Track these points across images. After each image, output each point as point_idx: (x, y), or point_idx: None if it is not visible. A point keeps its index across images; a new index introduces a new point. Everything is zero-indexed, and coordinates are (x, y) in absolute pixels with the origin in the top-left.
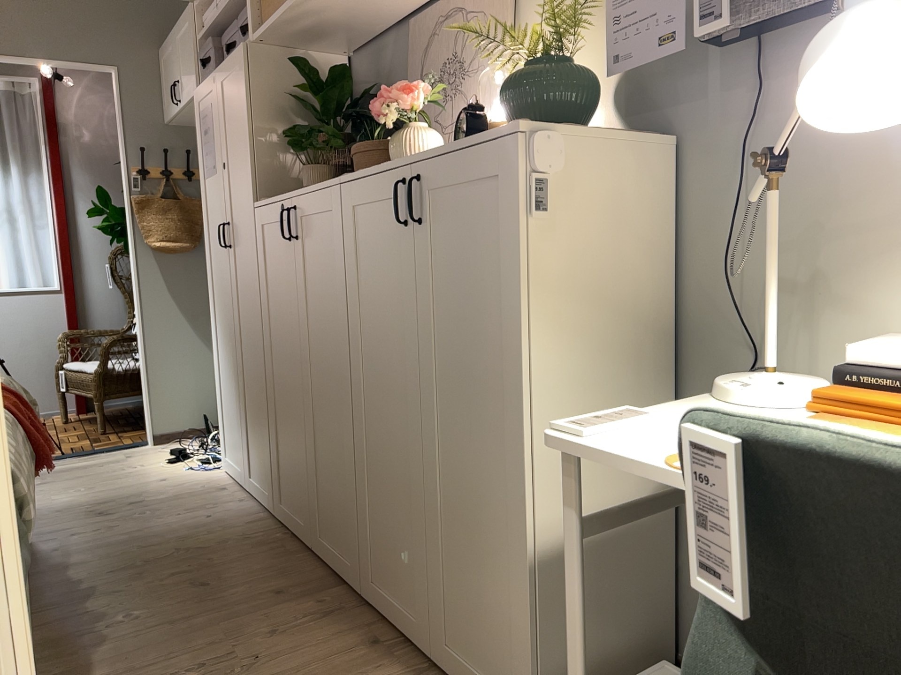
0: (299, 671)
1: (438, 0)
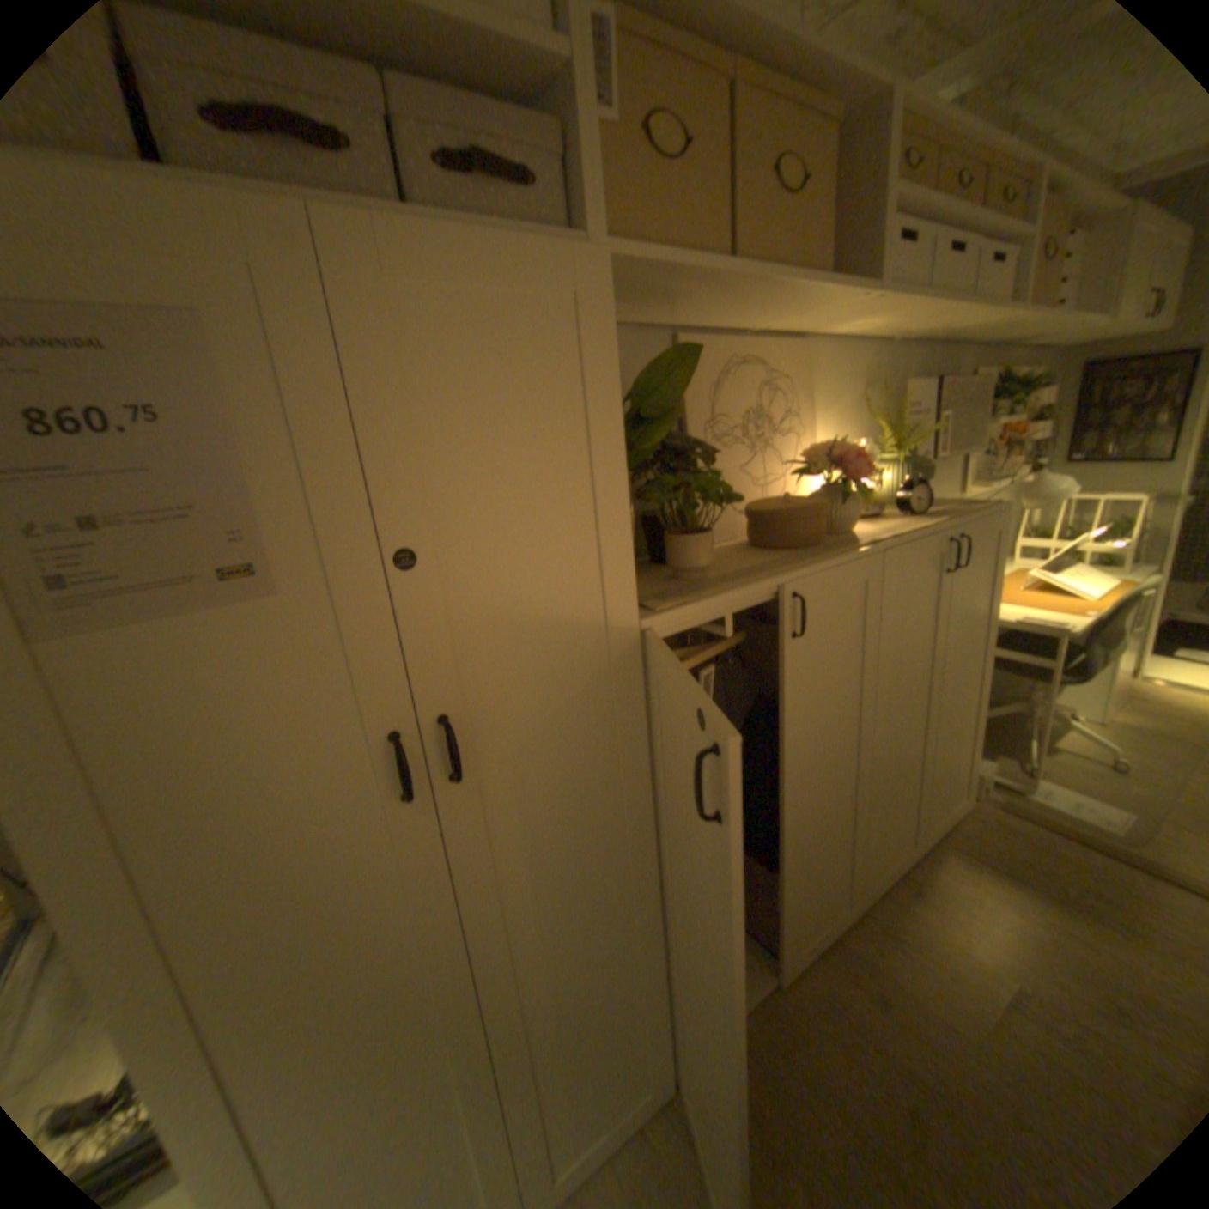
0: (984, 939)
1: (717, 331)
